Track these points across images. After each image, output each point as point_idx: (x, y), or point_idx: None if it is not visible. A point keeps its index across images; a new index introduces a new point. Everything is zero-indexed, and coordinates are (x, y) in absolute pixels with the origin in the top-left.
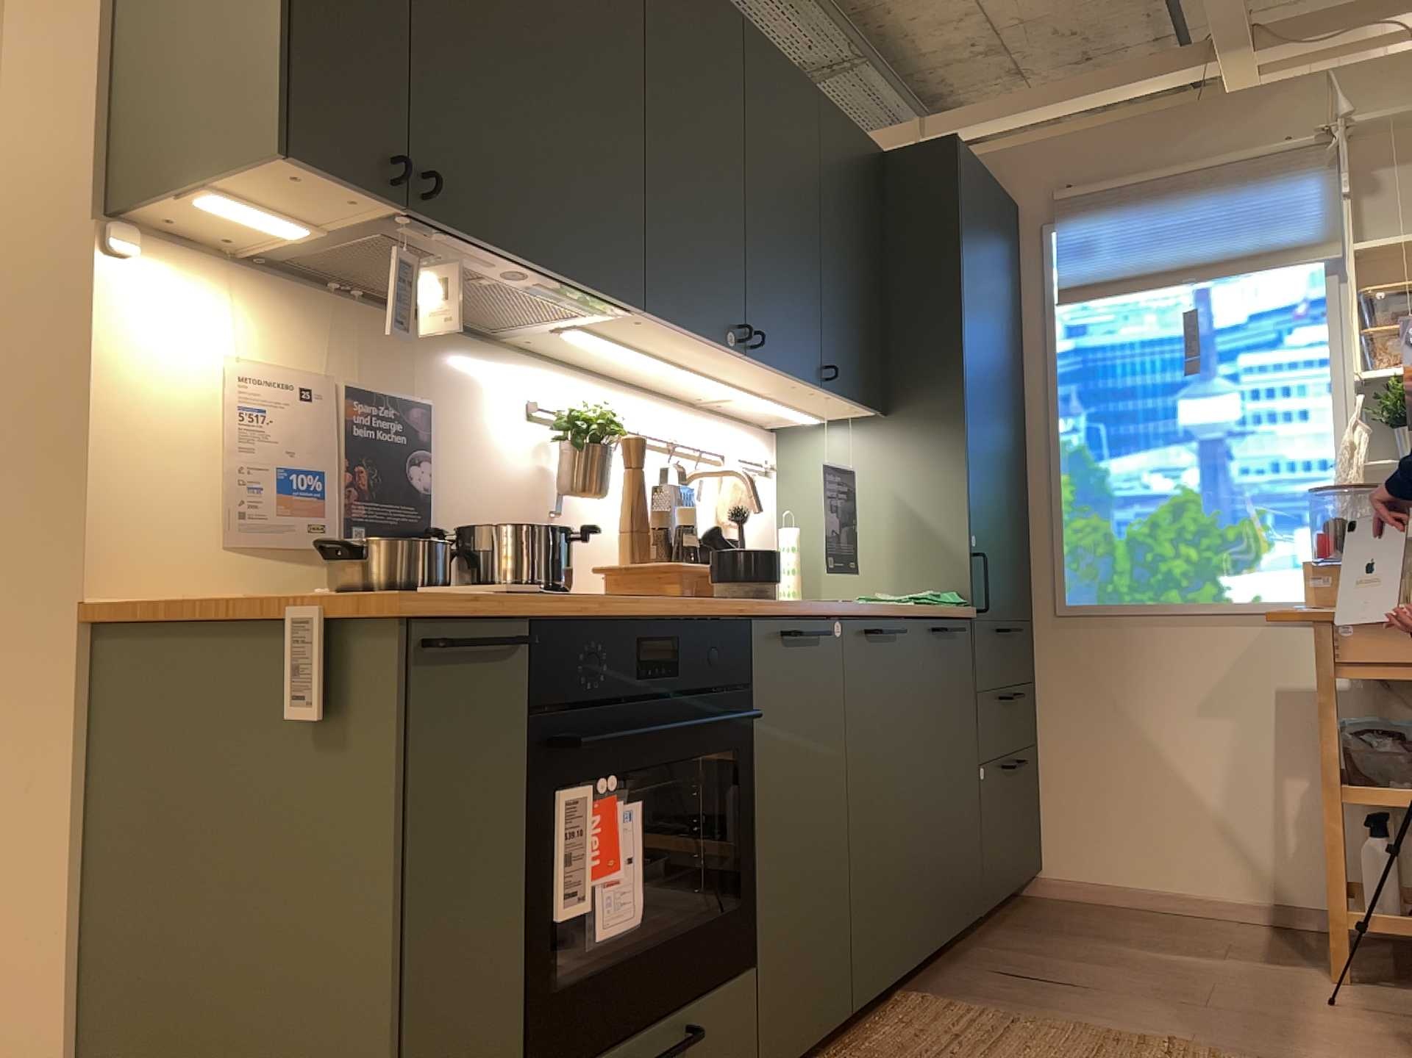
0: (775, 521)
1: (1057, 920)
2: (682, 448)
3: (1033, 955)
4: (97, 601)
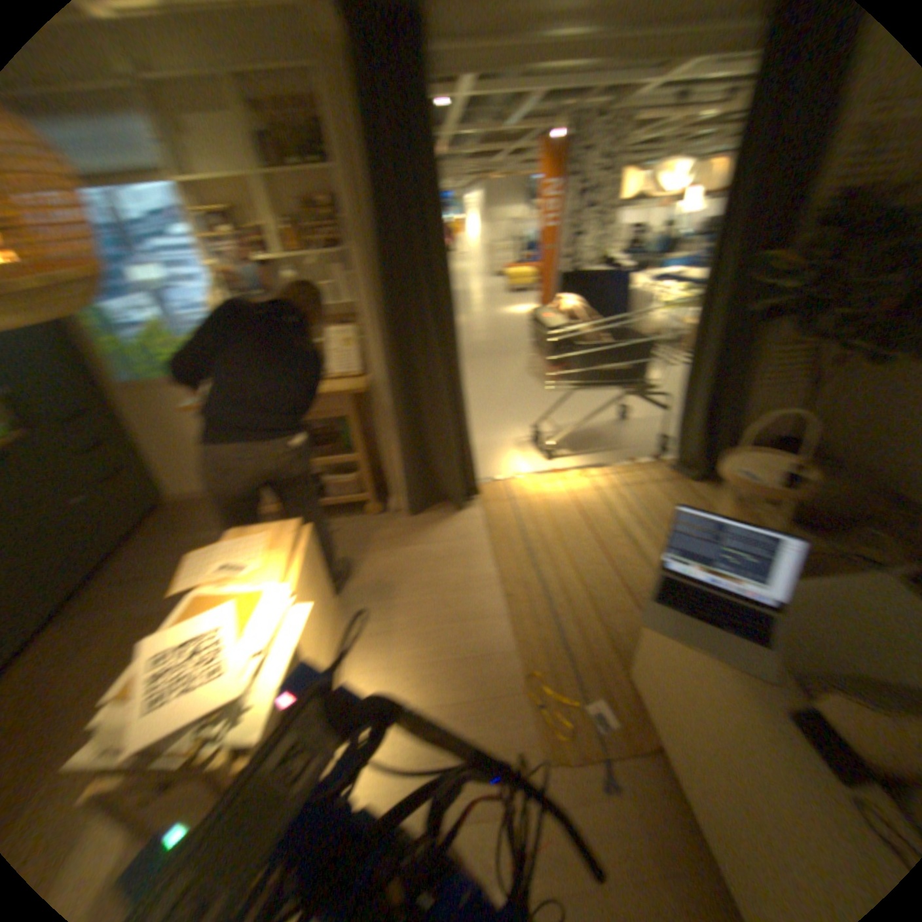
0: None
1: (157, 528)
2: None
3: (129, 566)
4: None
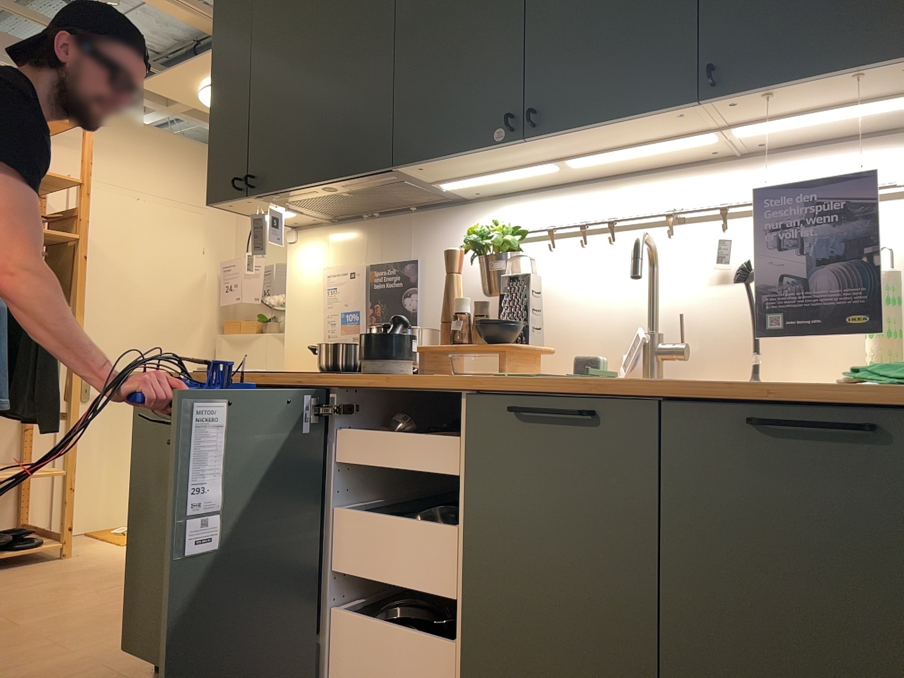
0: None
1: None
2: (699, 215)
3: None
4: None
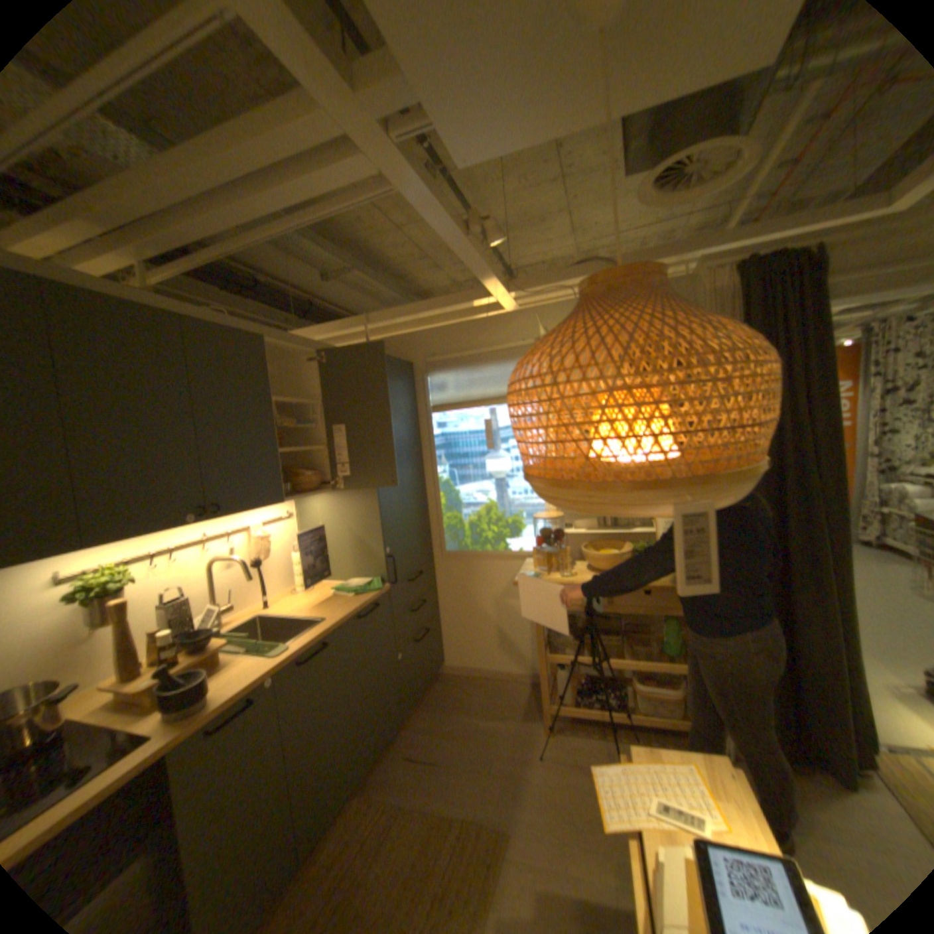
0: (292, 545)
1: (444, 699)
2: (214, 537)
3: (424, 738)
4: None
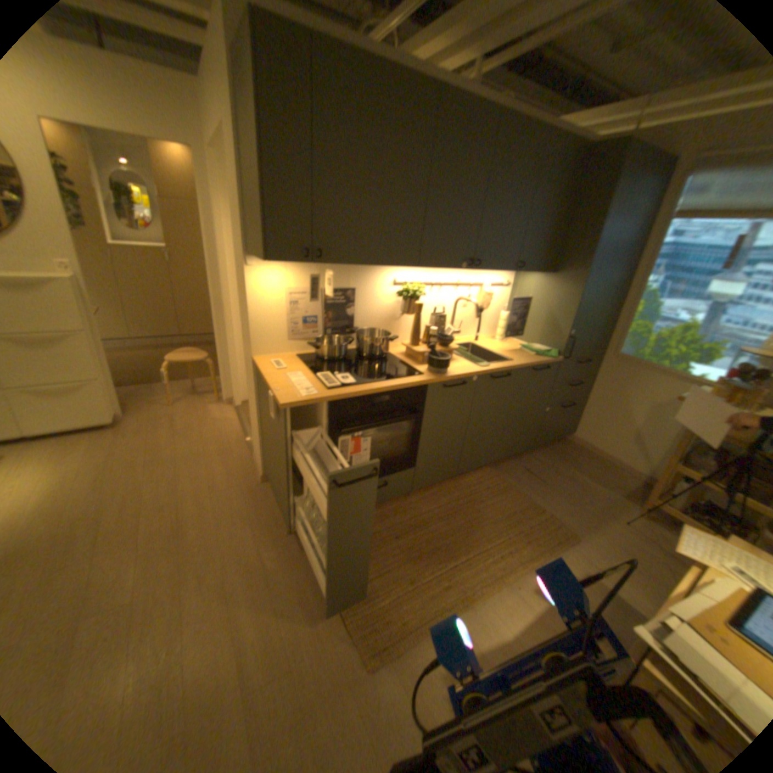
0: (501, 306)
1: (565, 454)
2: (461, 284)
3: (542, 466)
4: (253, 358)
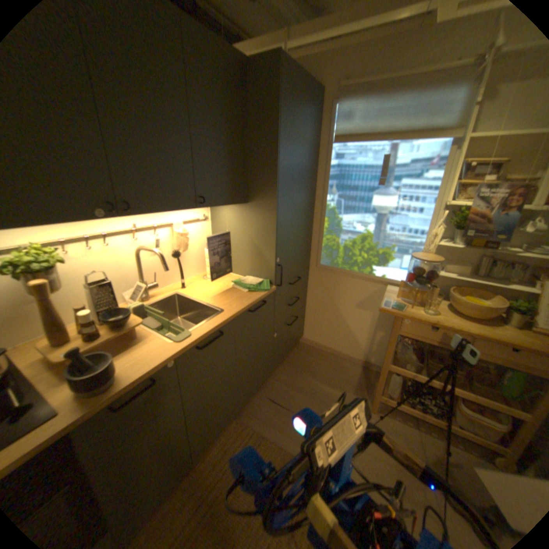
0: (206, 242)
1: (300, 361)
2: (143, 229)
3: (284, 387)
4: None
